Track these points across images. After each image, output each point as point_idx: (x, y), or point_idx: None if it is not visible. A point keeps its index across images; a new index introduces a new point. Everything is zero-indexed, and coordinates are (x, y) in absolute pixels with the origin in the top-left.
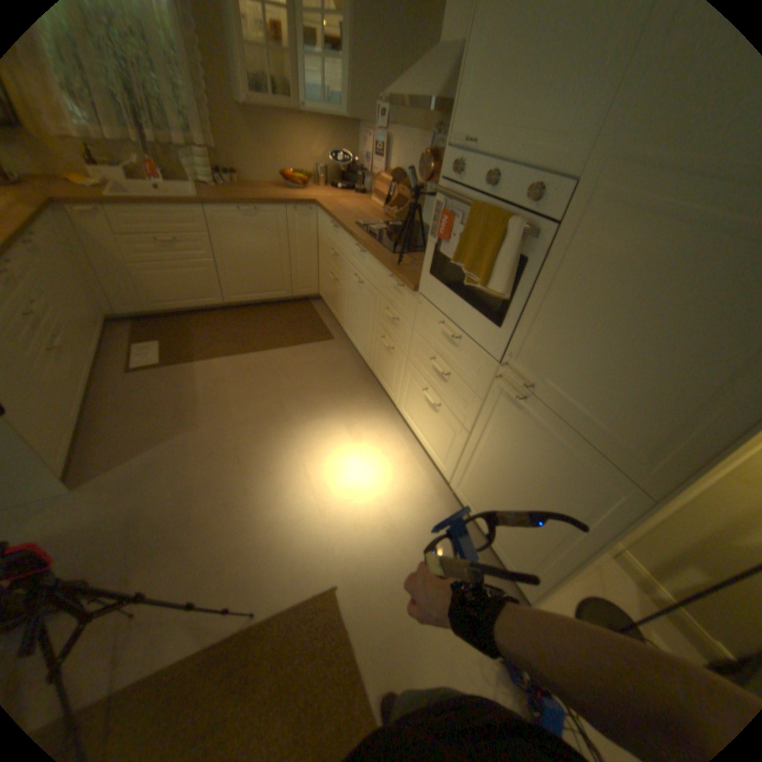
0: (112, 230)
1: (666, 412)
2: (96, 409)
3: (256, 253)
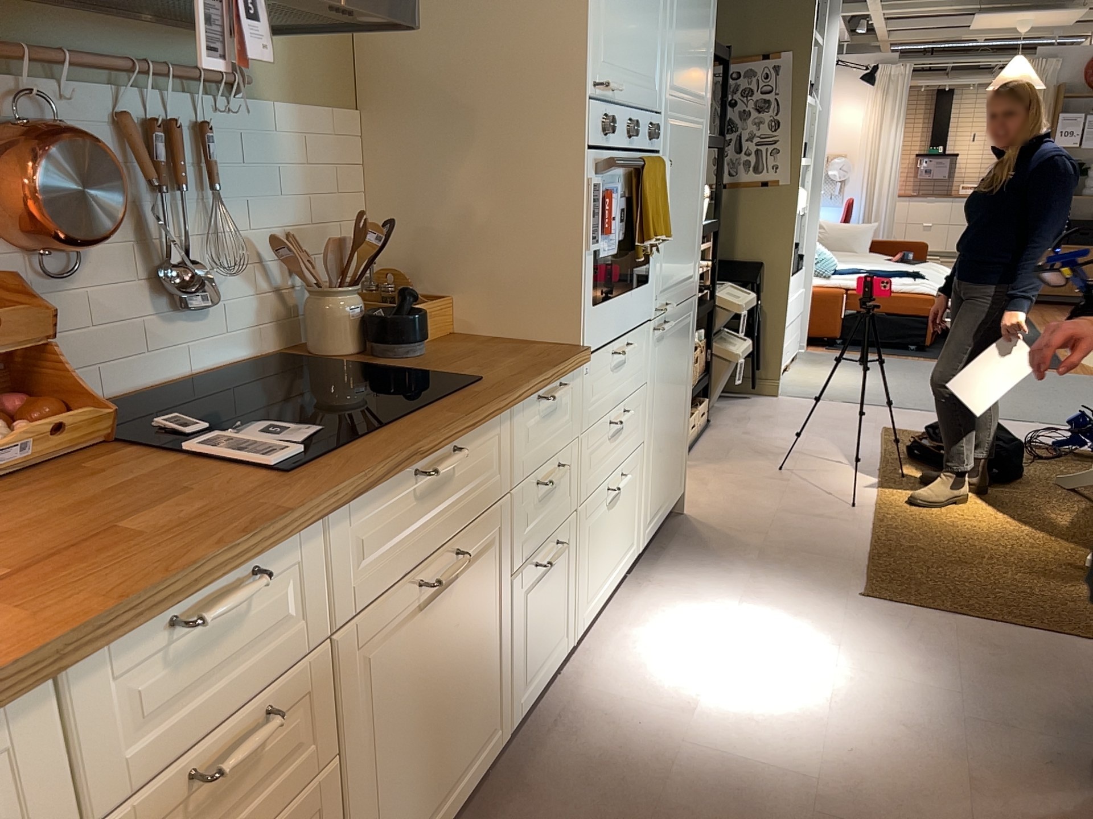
0: None
1: (694, 233)
2: None
3: None
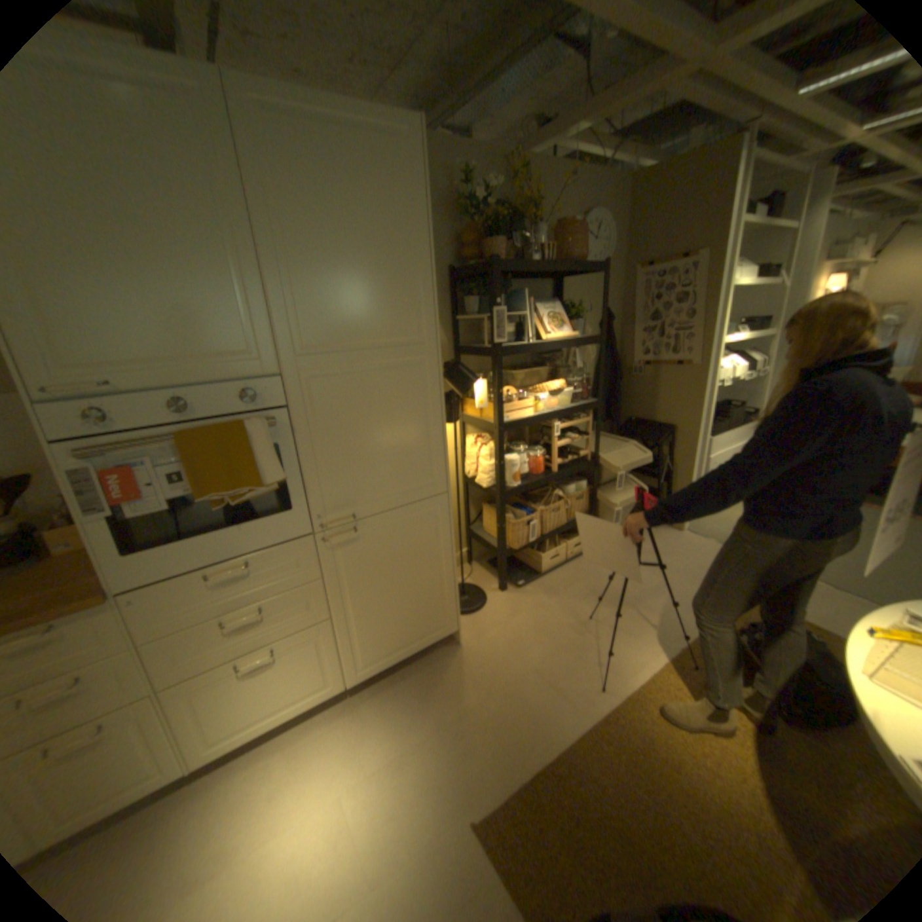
0: None
1: (420, 450)
2: None
3: None
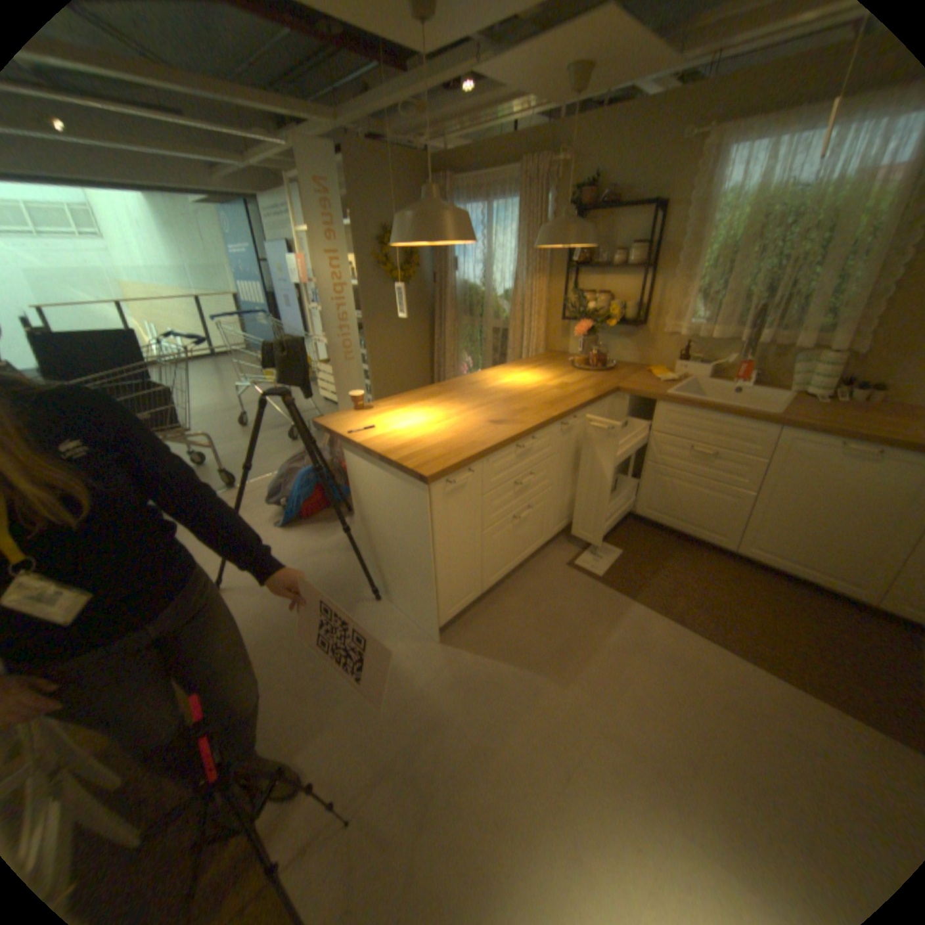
0: (655, 427)
1: None
2: (519, 586)
3: (843, 514)
